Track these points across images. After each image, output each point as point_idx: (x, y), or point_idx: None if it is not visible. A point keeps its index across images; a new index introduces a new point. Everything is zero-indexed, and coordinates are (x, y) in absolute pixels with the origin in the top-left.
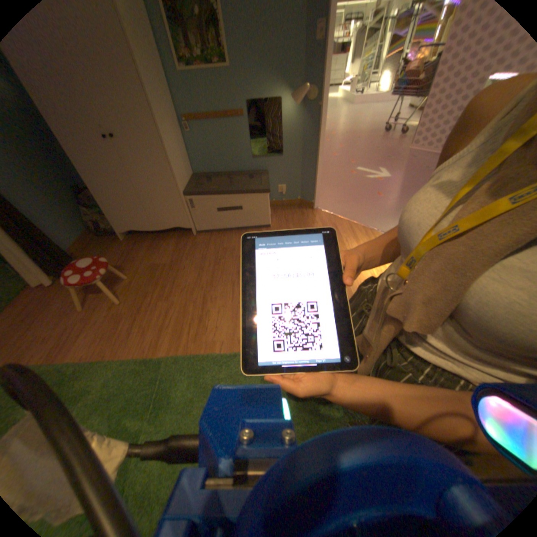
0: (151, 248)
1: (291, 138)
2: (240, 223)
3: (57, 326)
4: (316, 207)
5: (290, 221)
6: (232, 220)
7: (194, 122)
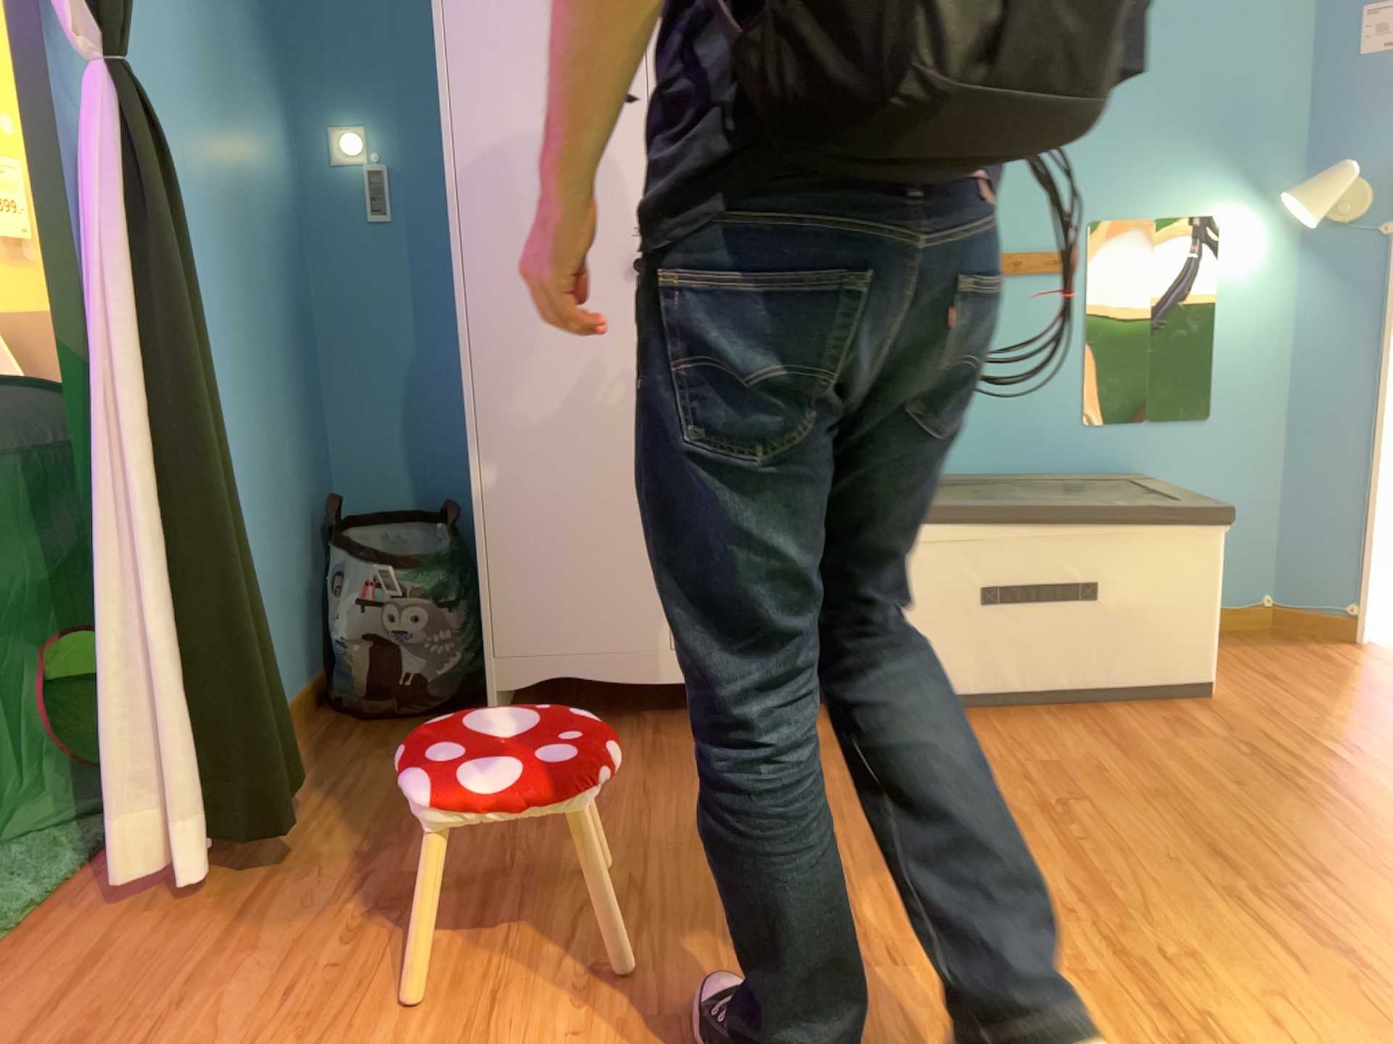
0: (664, 762)
1: (1252, 356)
2: (1071, 676)
3: None
4: (1374, 642)
5: (1296, 684)
6: (1039, 655)
7: None
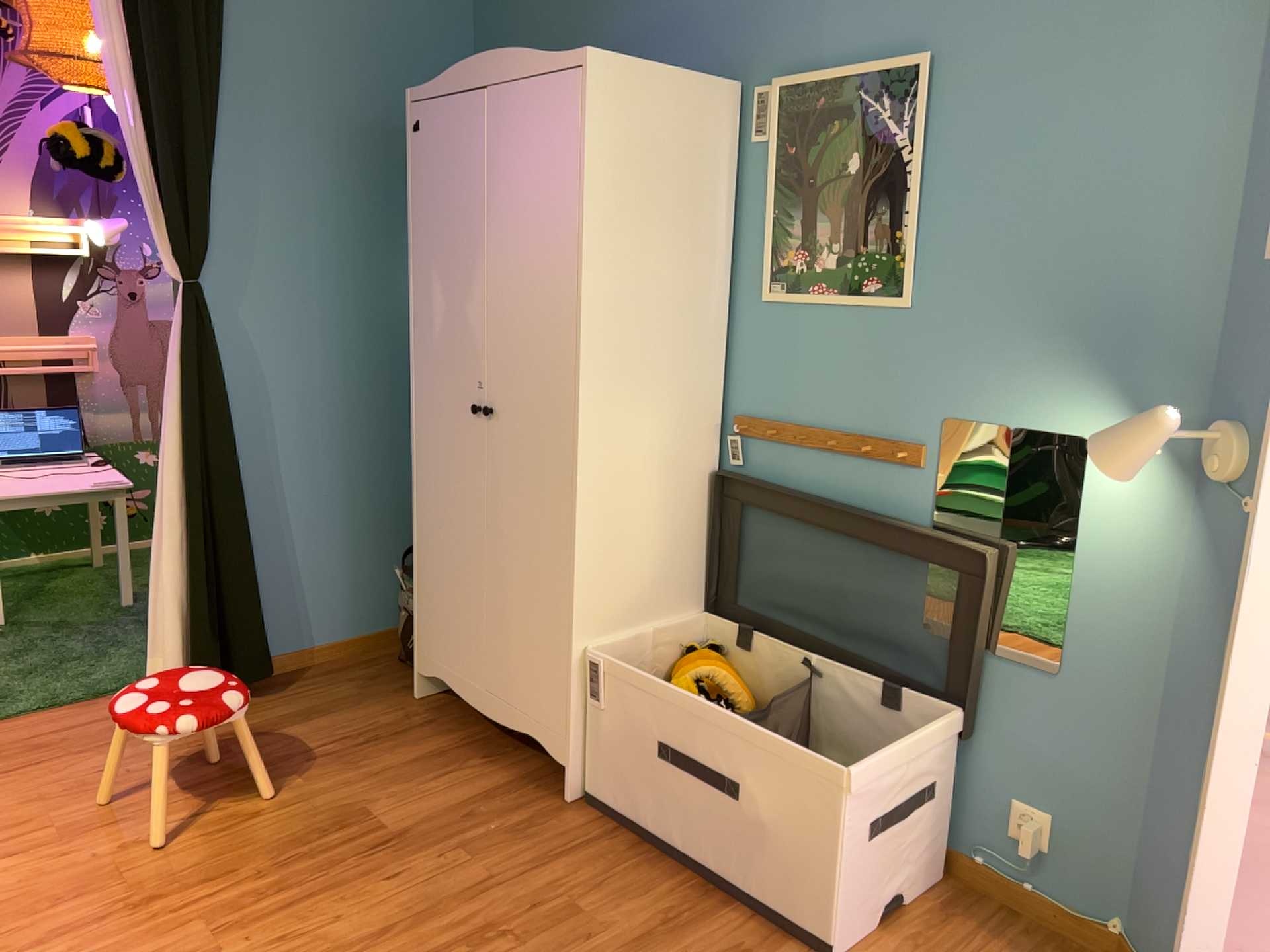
0: (427, 764)
1: (1117, 616)
2: (723, 863)
3: (29, 806)
4: None
5: None
6: (701, 828)
7: (765, 447)
